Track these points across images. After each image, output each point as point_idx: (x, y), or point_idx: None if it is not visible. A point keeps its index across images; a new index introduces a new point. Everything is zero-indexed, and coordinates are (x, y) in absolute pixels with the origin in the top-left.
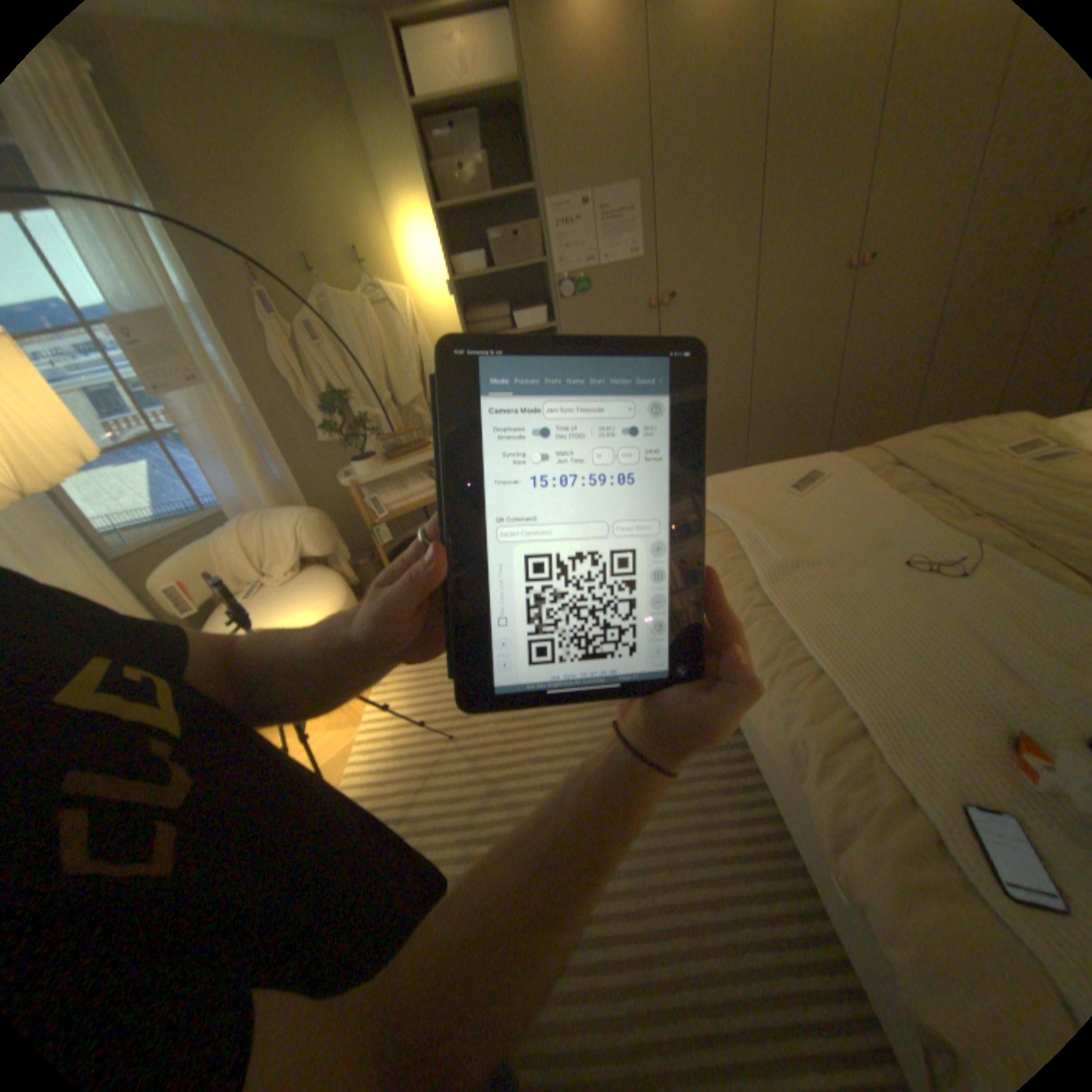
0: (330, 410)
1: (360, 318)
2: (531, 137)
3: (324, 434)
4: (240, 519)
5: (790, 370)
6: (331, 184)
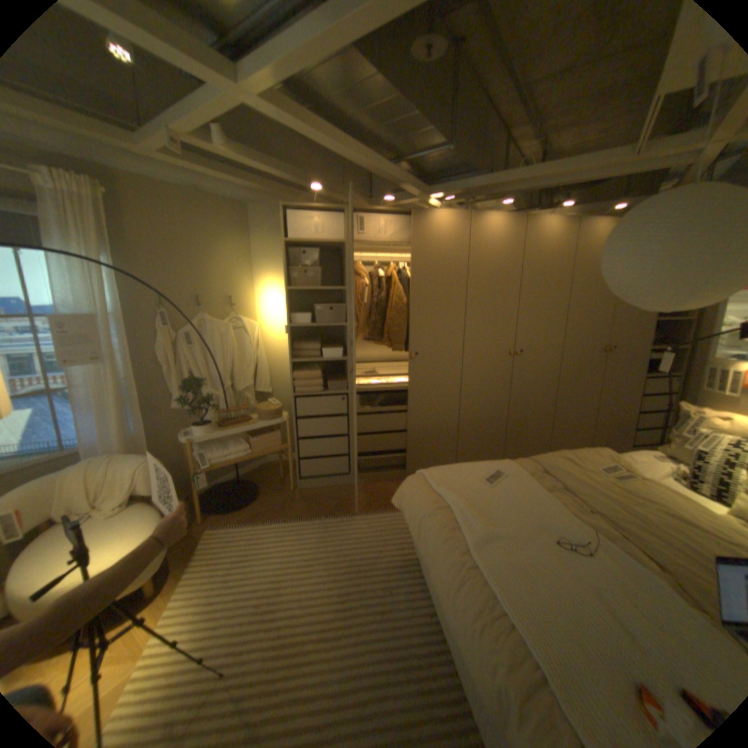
0: (188, 391)
1: (224, 336)
2: (347, 267)
3: (178, 406)
4: (92, 461)
5: (481, 403)
6: (227, 264)
